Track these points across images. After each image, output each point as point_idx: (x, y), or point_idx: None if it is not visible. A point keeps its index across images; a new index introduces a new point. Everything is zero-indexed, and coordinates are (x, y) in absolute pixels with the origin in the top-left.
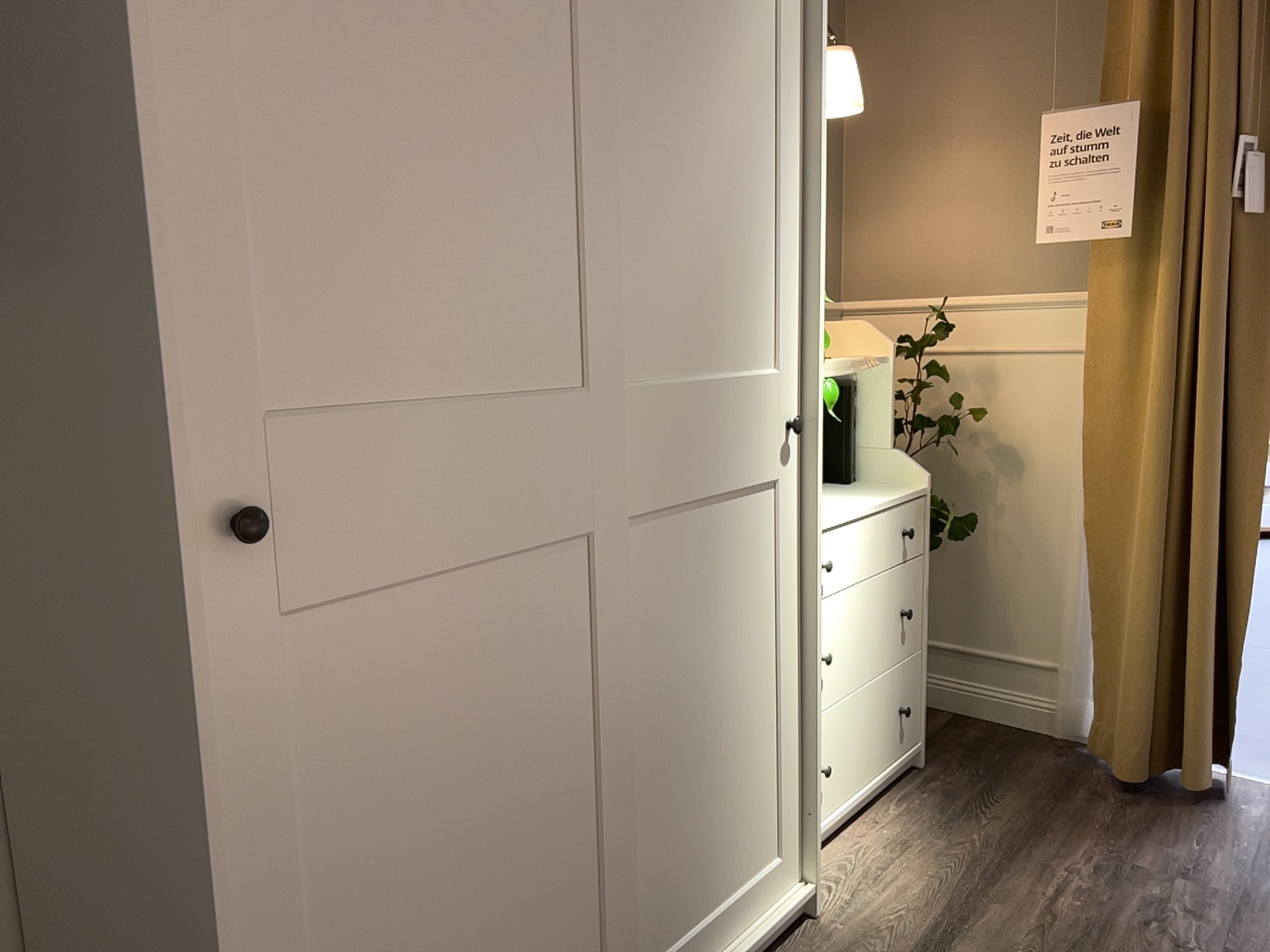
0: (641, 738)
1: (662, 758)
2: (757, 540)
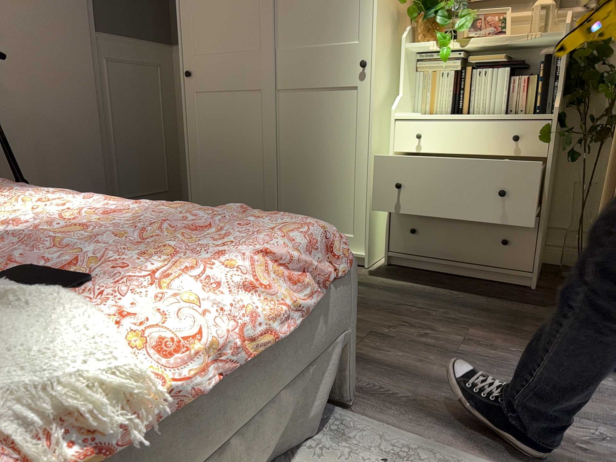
0: (287, 157)
1: (295, 167)
2: (343, 108)
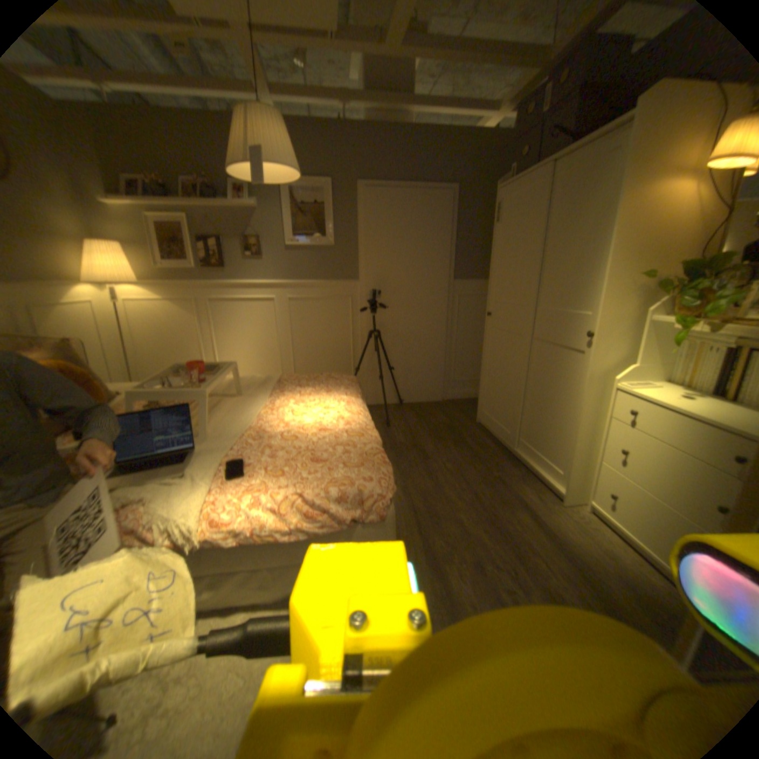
0: (532, 390)
1: (536, 400)
2: (573, 366)
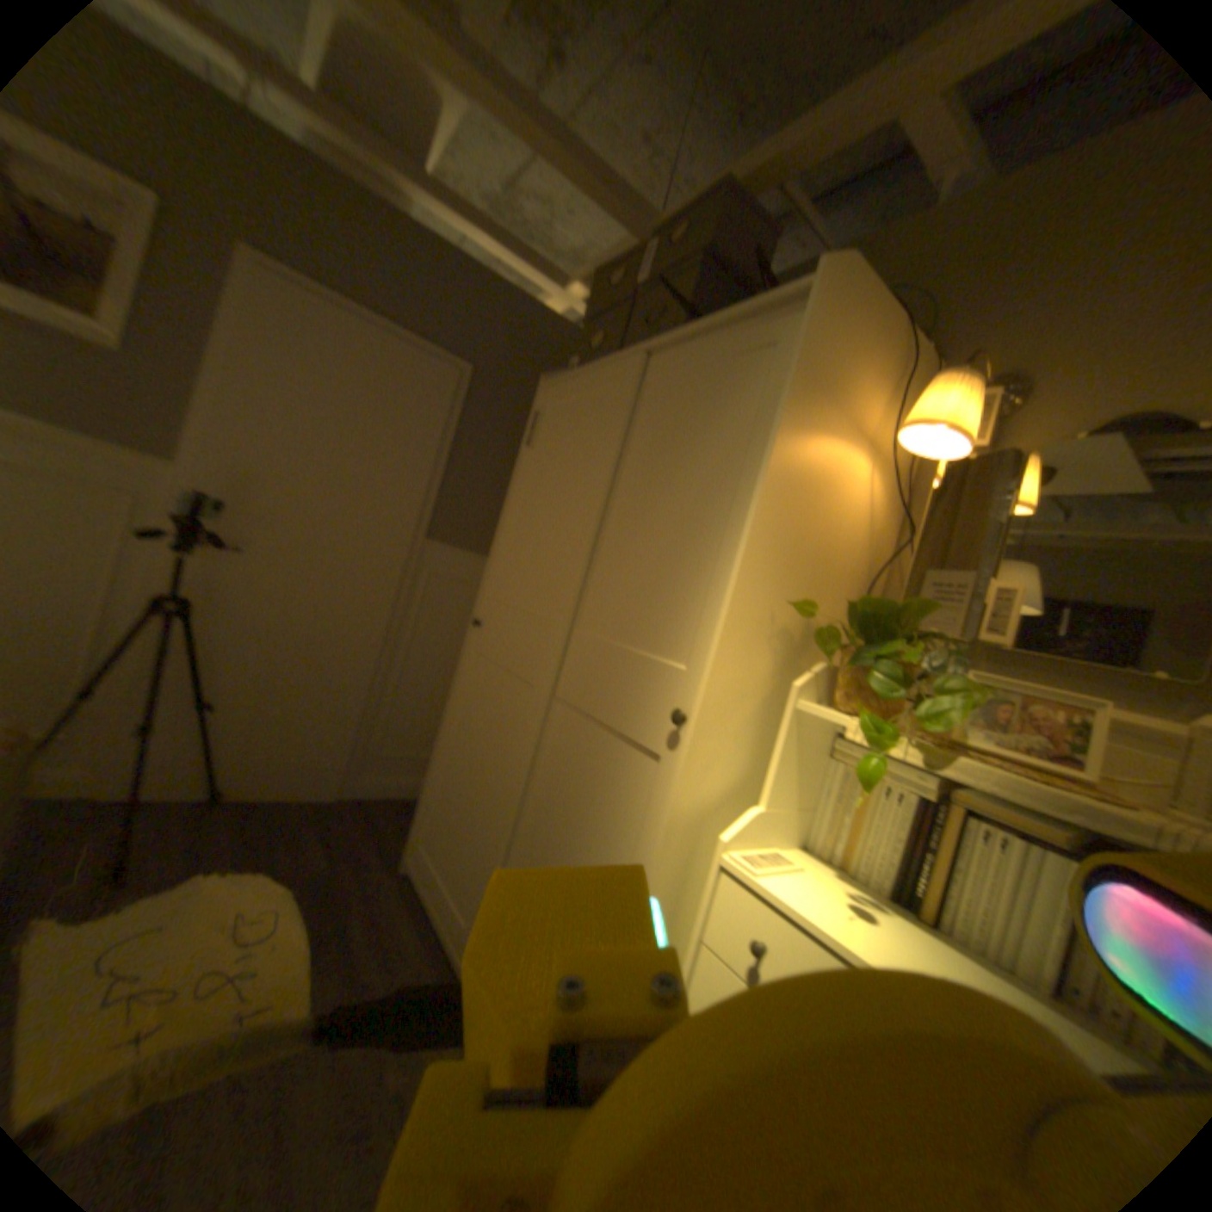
0: (528, 821)
1: (531, 849)
2: (626, 786)
